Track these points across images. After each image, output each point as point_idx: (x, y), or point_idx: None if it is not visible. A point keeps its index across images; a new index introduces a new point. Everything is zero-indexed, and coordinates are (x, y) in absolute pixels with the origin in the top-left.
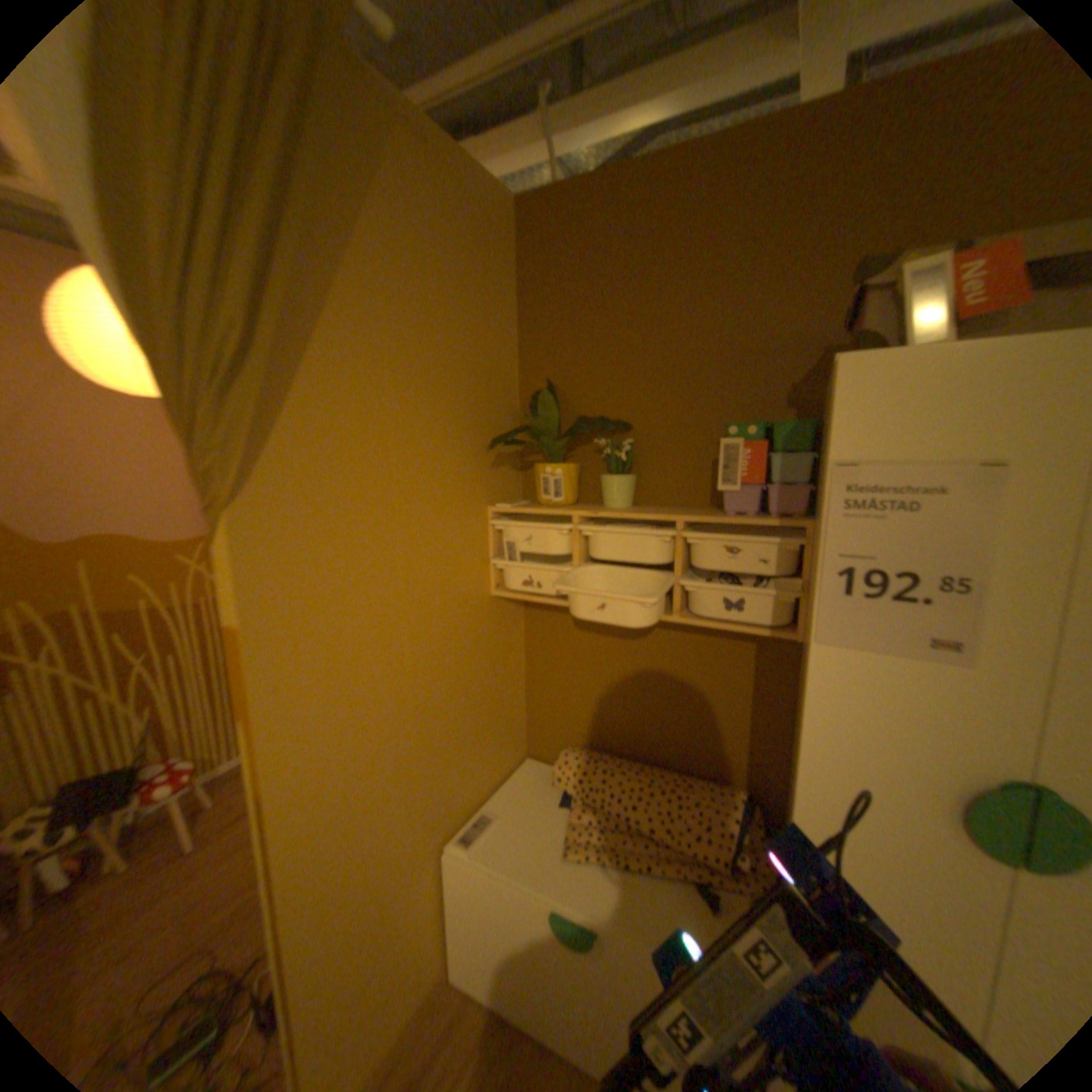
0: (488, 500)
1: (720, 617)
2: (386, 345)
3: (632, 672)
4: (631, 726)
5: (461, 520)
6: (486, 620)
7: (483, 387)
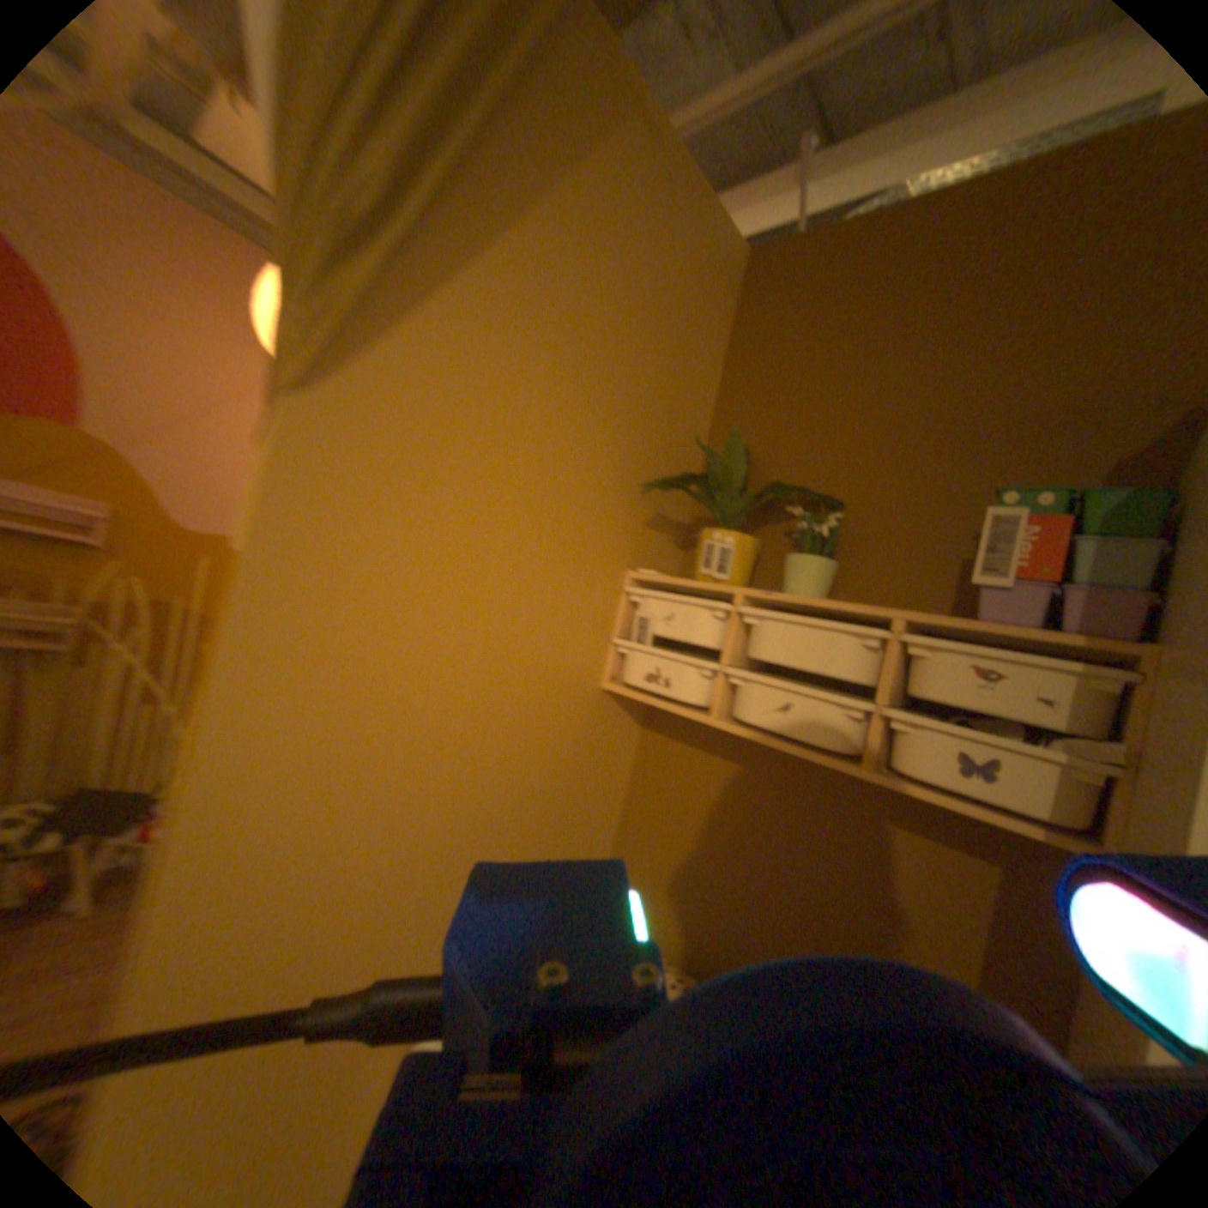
0: (630, 562)
1: (947, 789)
2: (555, 321)
3: (775, 863)
4: (755, 953)
5: (588, 569)
6: (585, 718)
7: (660, 428)
